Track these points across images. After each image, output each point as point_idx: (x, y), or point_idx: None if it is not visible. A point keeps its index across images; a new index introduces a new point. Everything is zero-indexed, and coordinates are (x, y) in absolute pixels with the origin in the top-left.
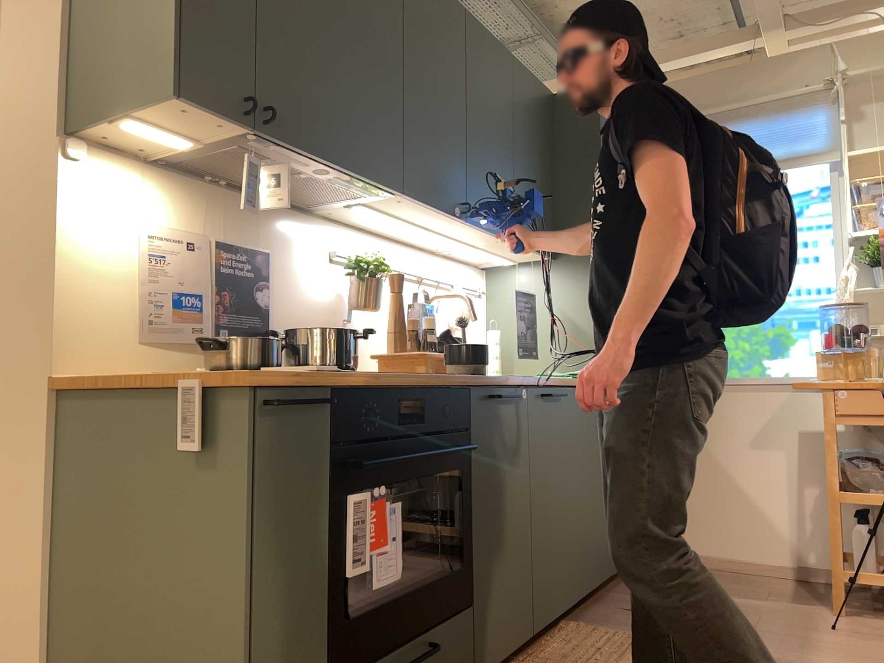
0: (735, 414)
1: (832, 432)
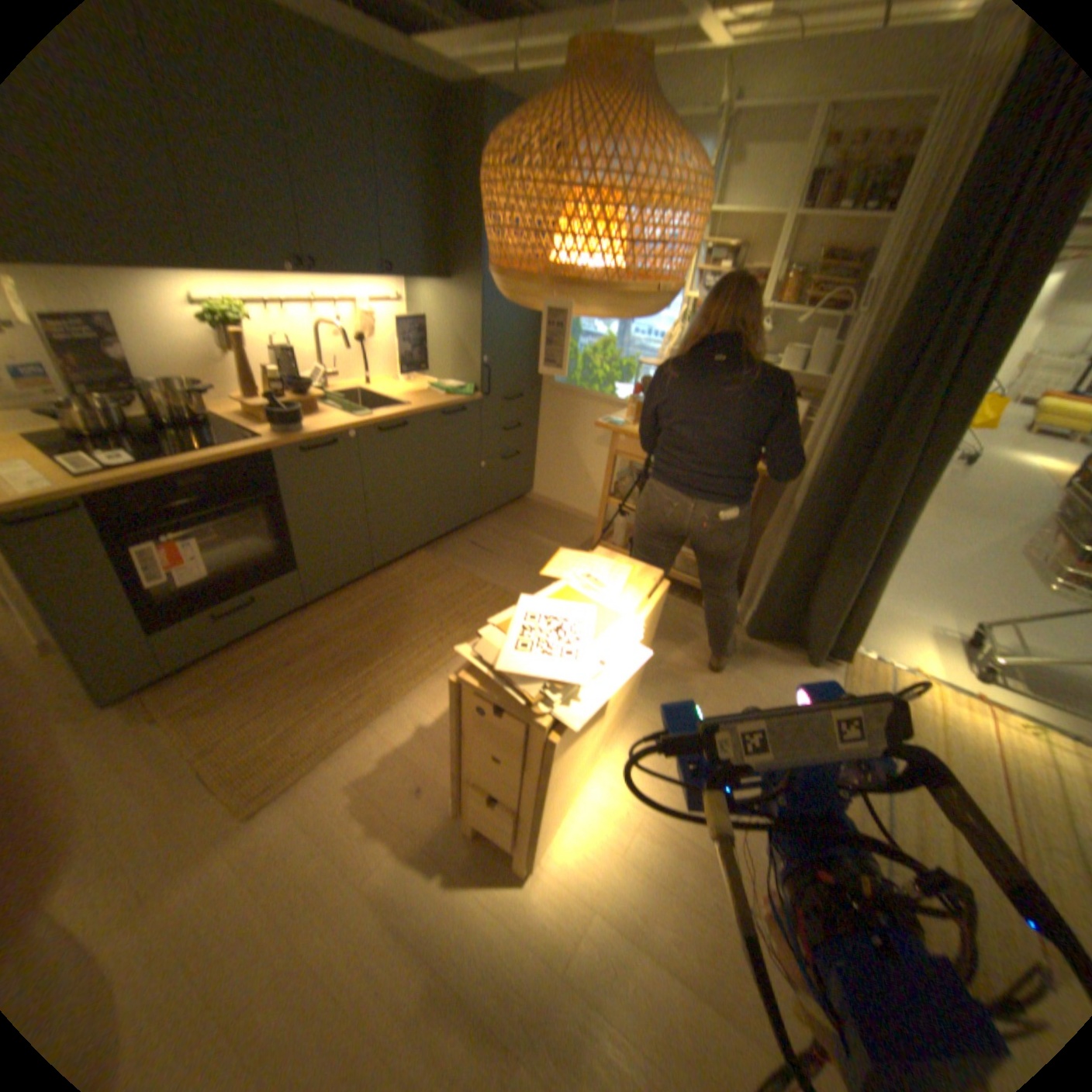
0: (590, 420)
1: (610, 463)
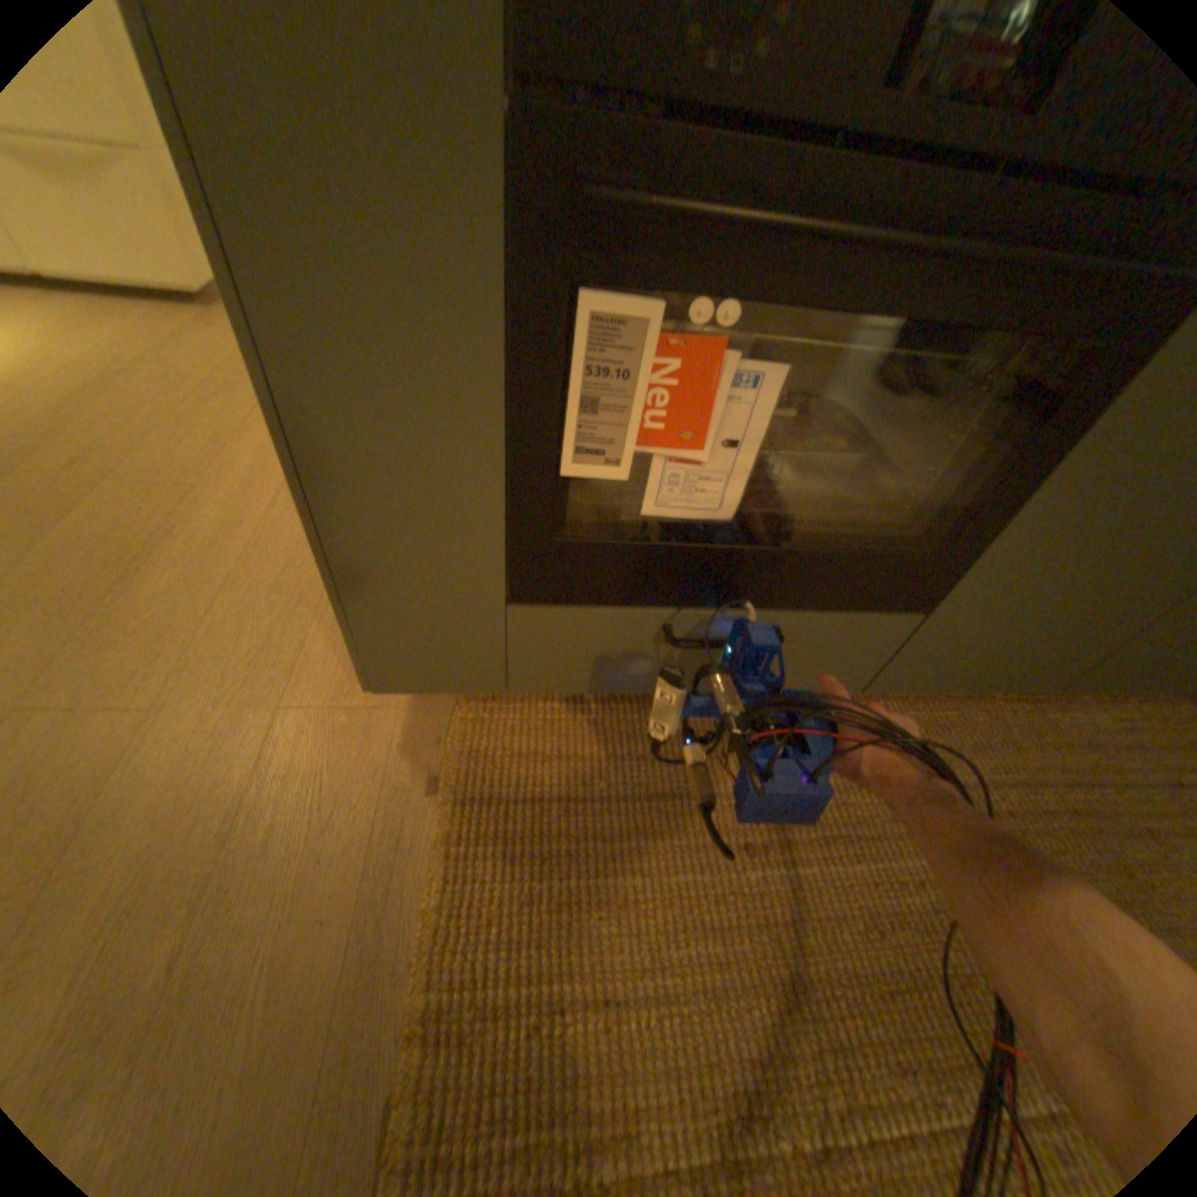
0: None
1: None
